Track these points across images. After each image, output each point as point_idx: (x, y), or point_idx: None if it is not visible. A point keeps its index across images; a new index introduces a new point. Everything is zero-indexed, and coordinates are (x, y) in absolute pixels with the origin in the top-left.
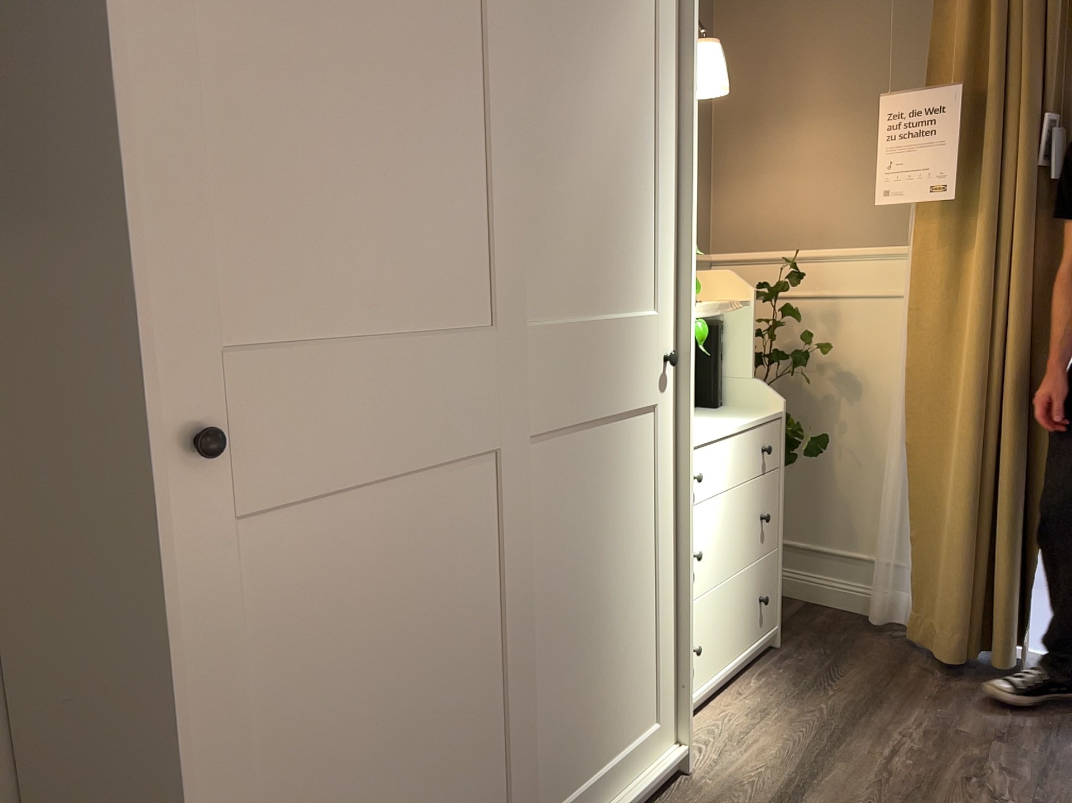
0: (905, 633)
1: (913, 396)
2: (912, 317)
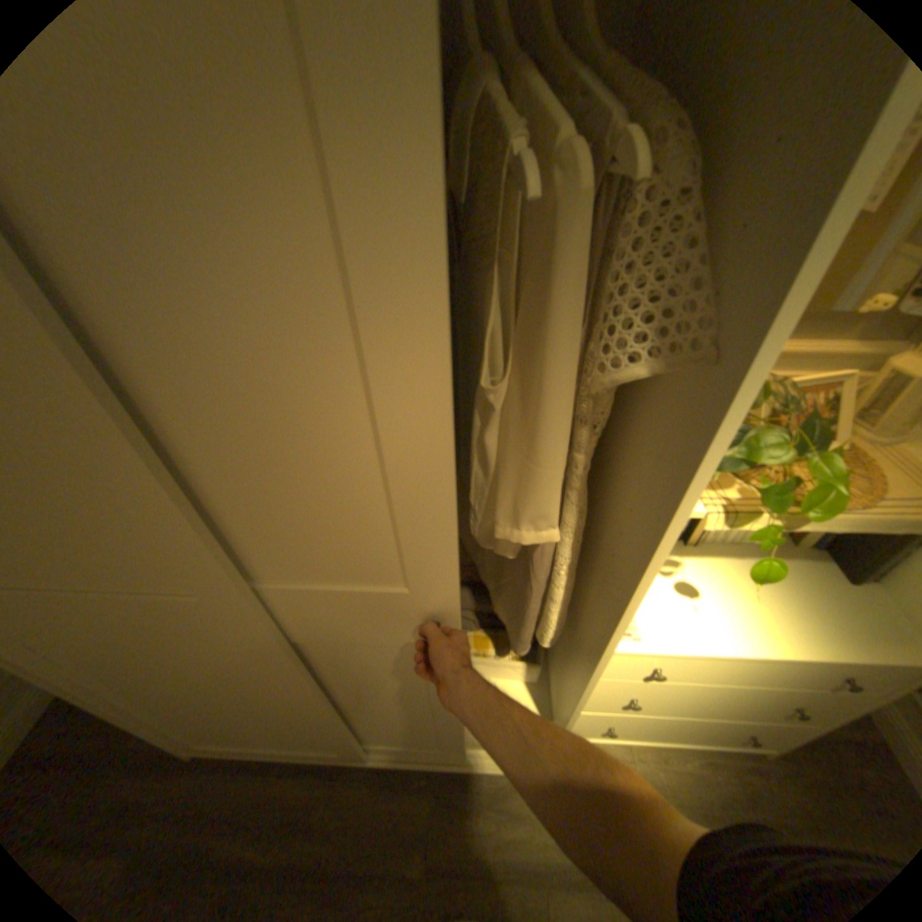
0: None
1: None
2: None
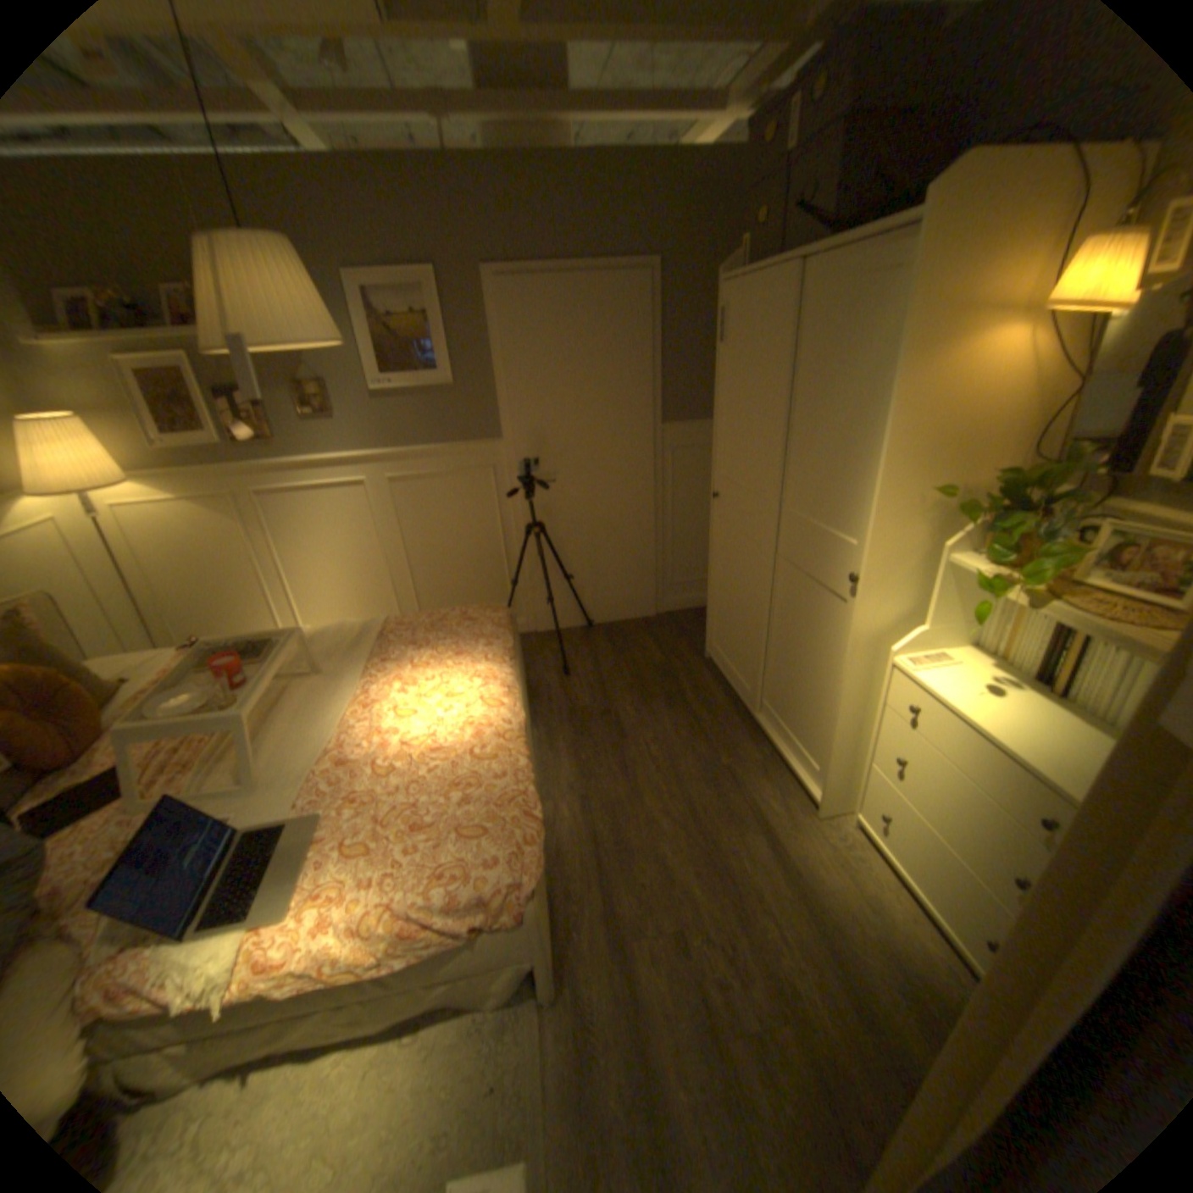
0: None
1: None
2: None
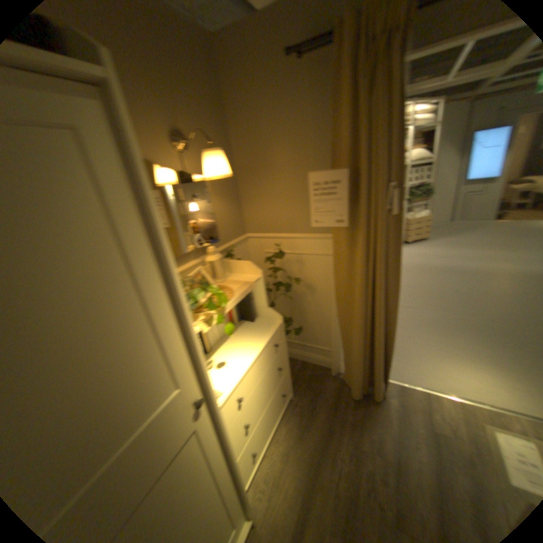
0: (342, 380)
1: (340, 299)
2: (337, 268)
